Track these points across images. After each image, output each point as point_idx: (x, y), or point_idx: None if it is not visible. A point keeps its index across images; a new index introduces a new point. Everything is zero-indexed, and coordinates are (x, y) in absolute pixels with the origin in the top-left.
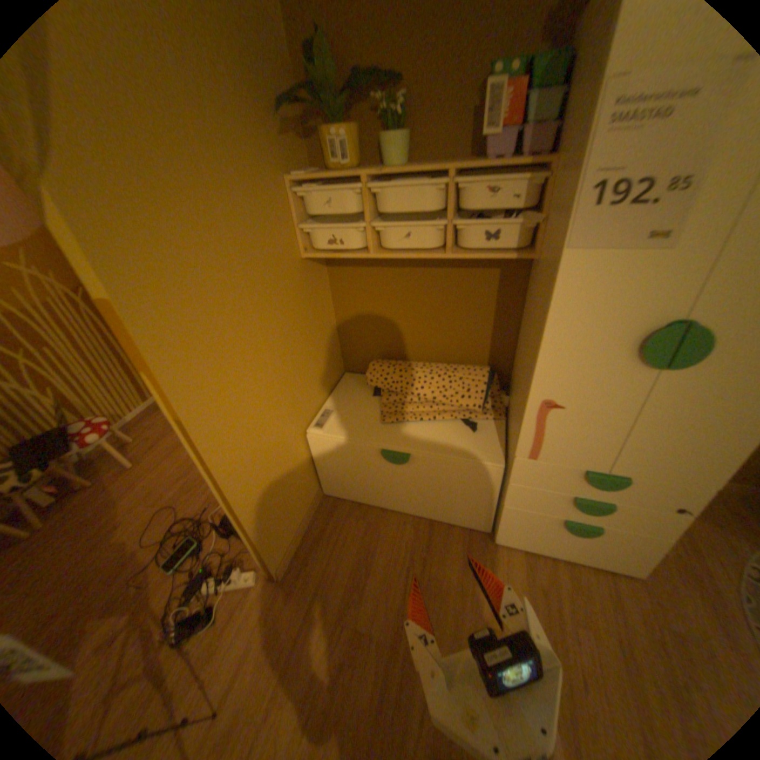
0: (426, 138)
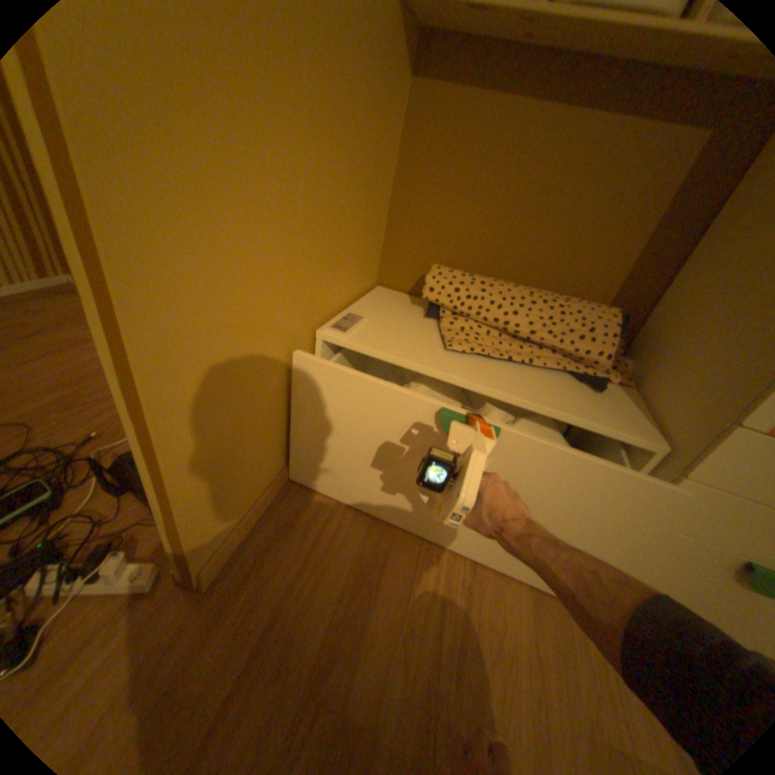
0: None
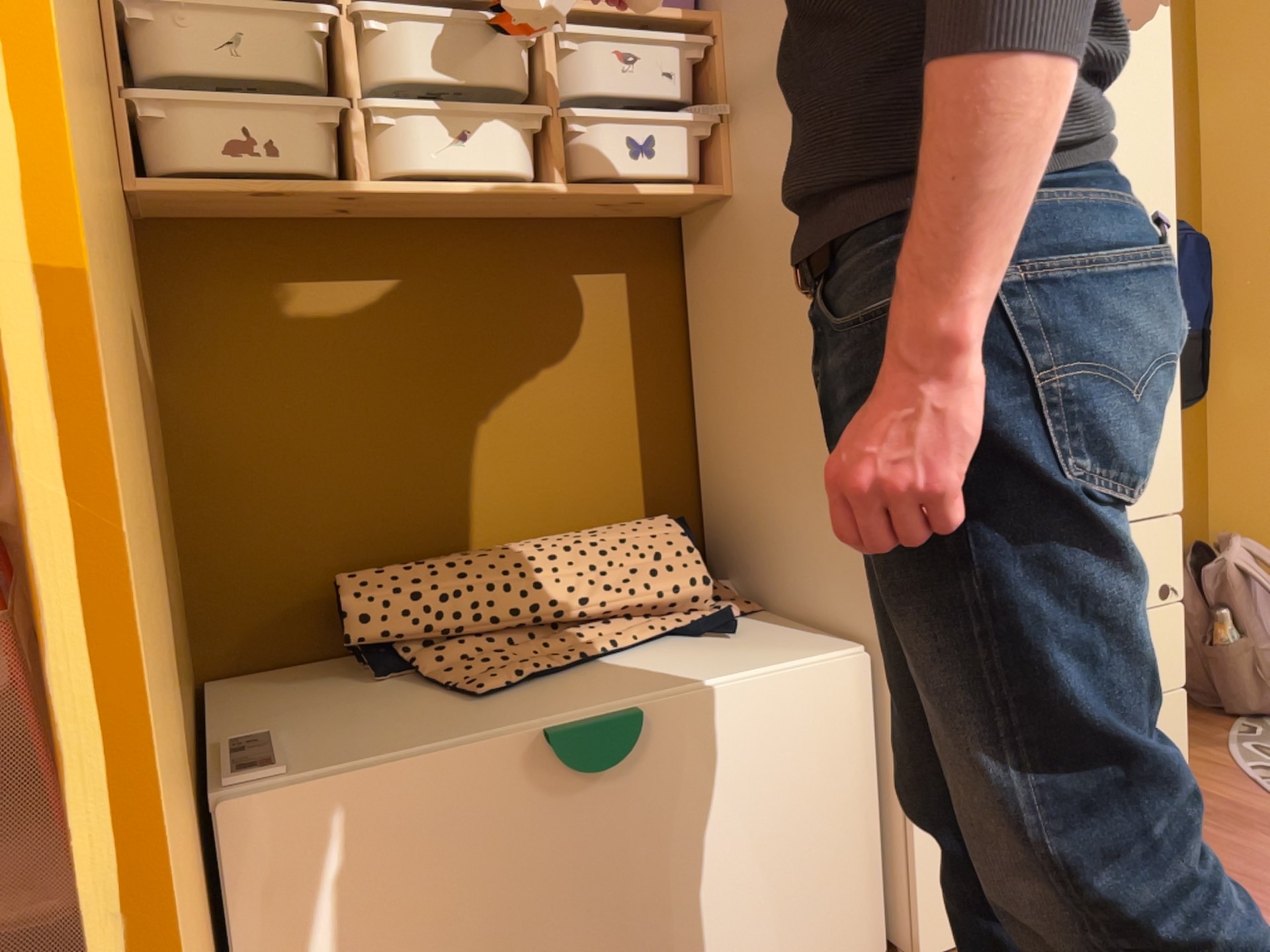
0: None
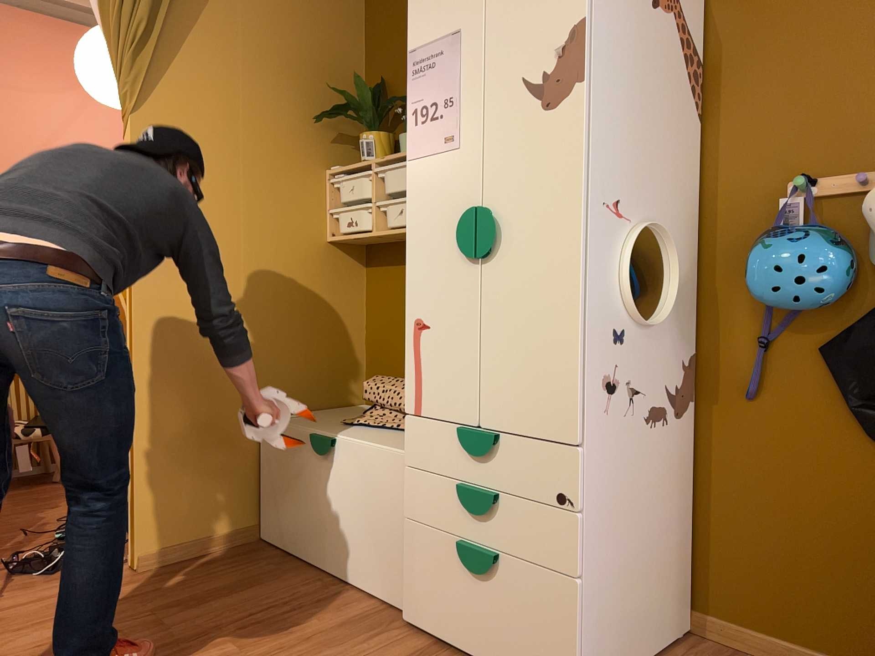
0: None
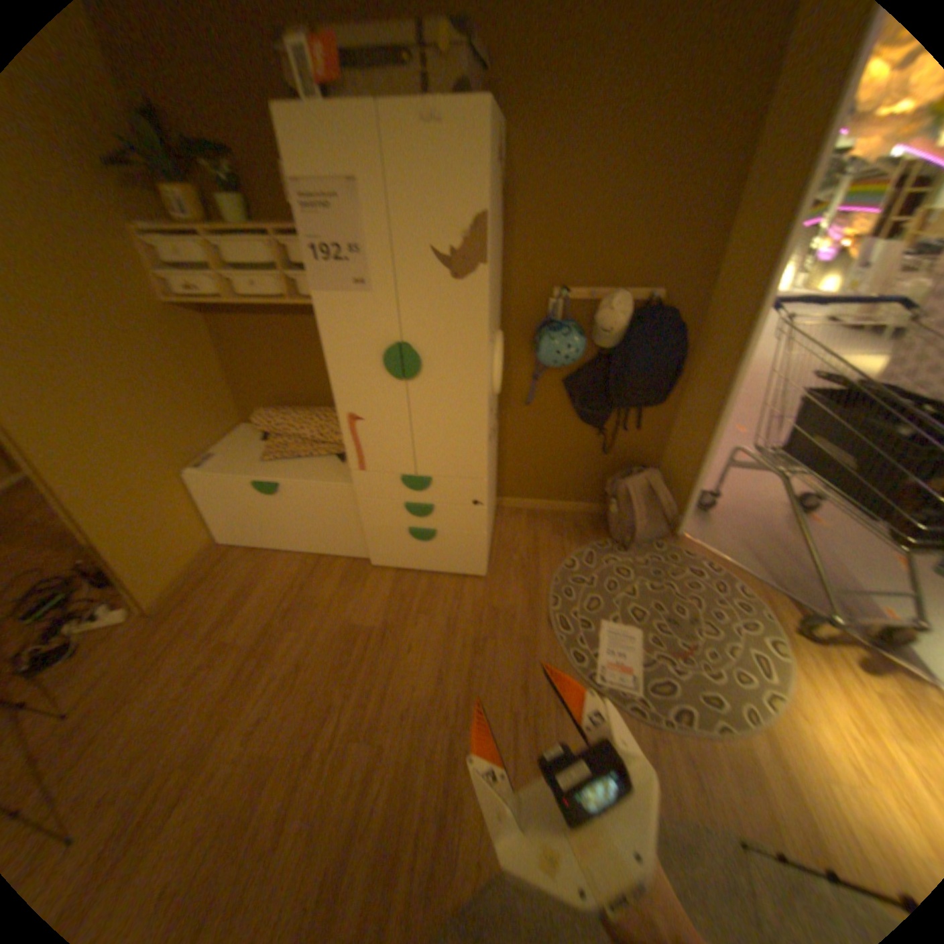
0: (260, 201)
